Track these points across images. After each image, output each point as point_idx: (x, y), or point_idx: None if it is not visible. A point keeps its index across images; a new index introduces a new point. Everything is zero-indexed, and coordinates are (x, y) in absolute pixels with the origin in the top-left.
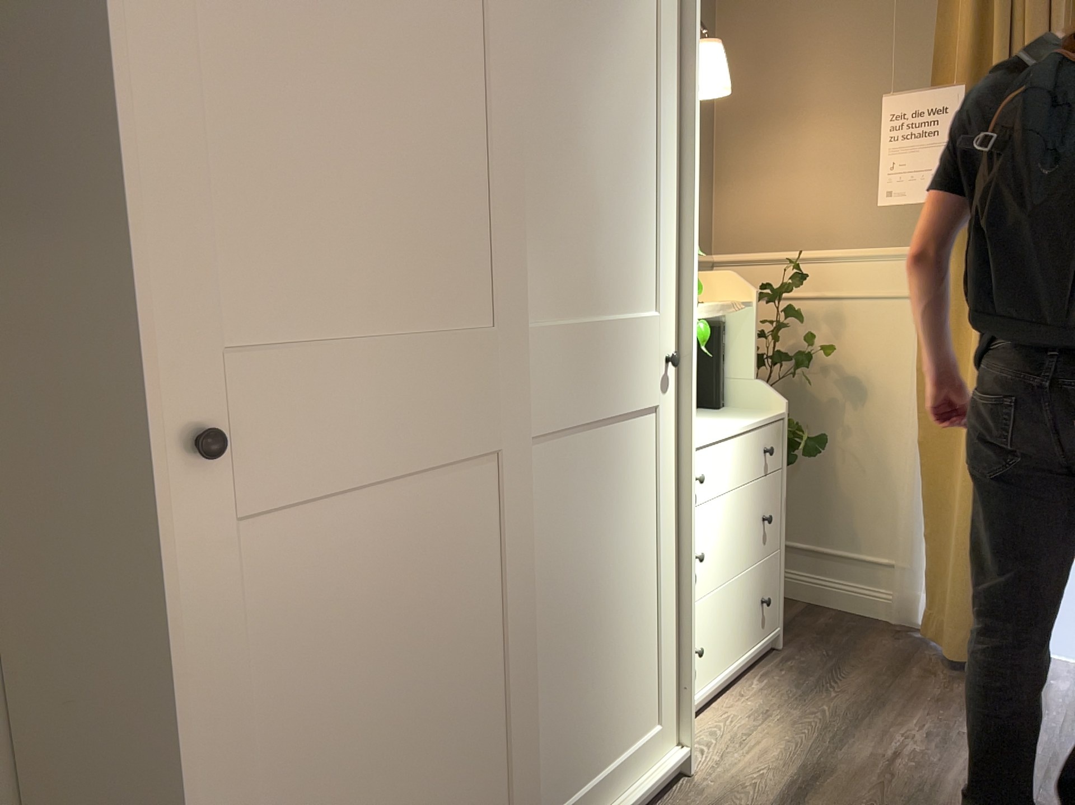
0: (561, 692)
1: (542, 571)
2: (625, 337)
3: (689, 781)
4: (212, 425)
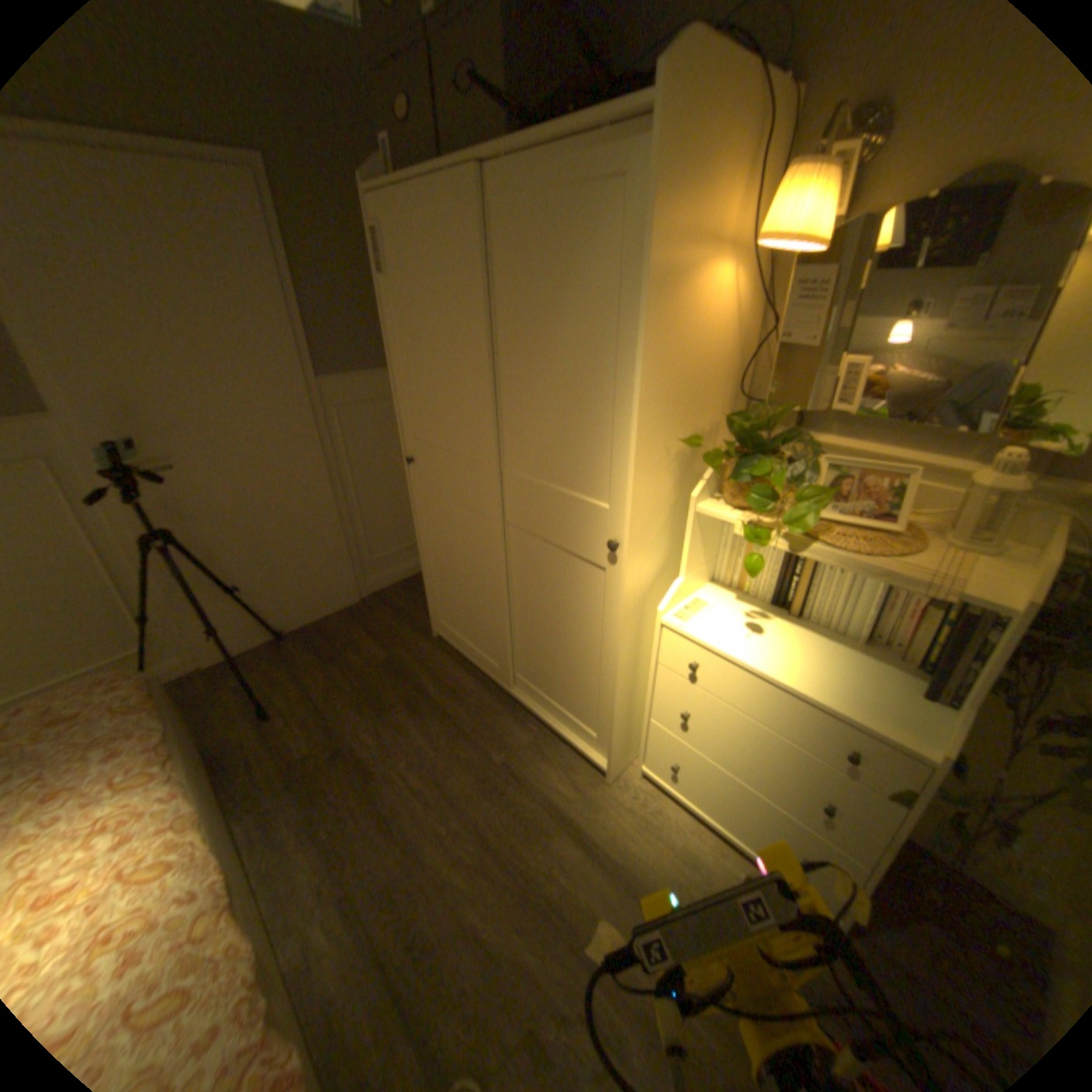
0: (531, 642)
1: (520, 584)
2: (572, 507)
3: (603, 781)
4: (414, 457)
